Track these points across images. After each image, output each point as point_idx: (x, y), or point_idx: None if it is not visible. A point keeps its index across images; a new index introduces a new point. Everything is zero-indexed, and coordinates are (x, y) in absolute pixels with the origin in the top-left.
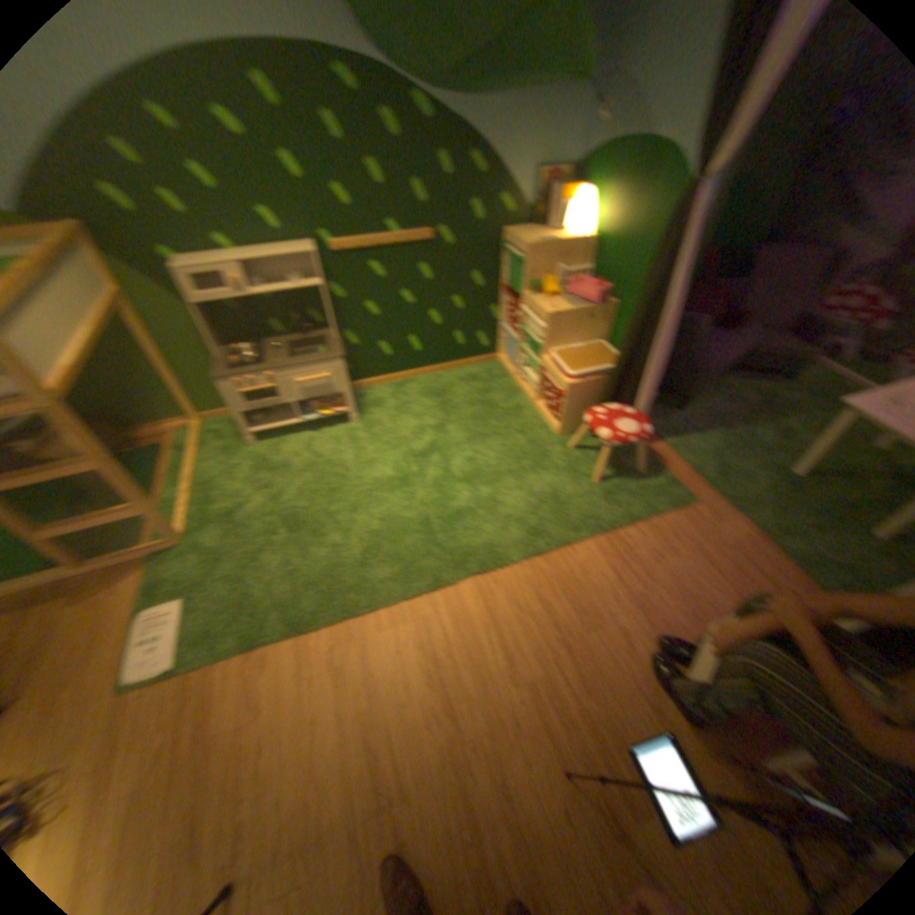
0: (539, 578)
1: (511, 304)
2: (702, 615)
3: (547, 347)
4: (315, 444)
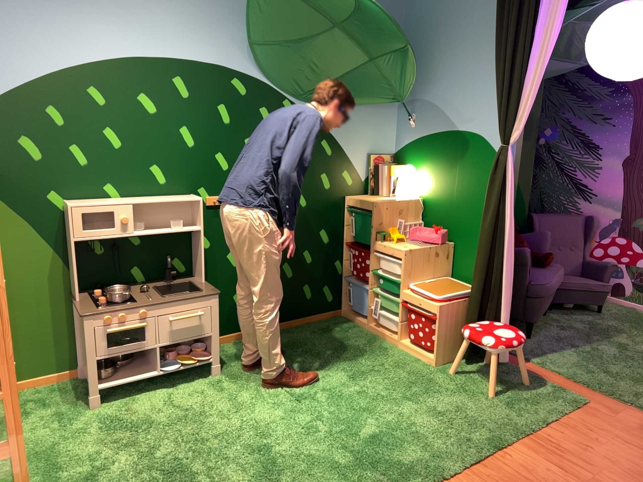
0: None
1: (357, 254)
2: None
3: (406, 280)
4: (173, 399)
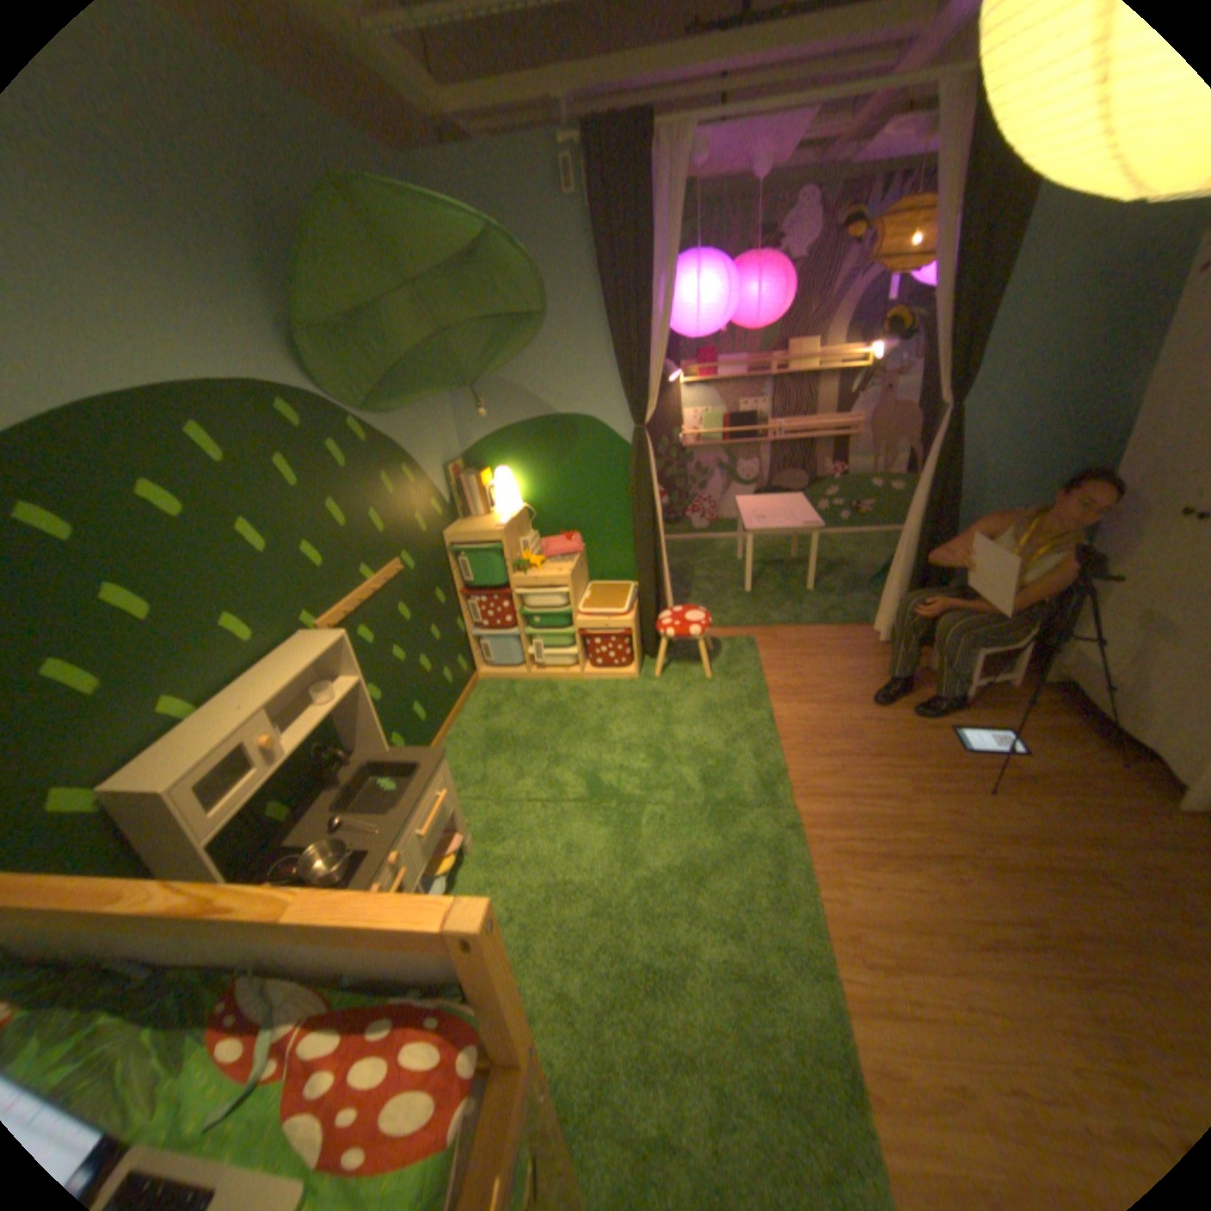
0: (801, 749)
1: (487, 601)
2: (854, 677)
3: (575, 607)
4: None
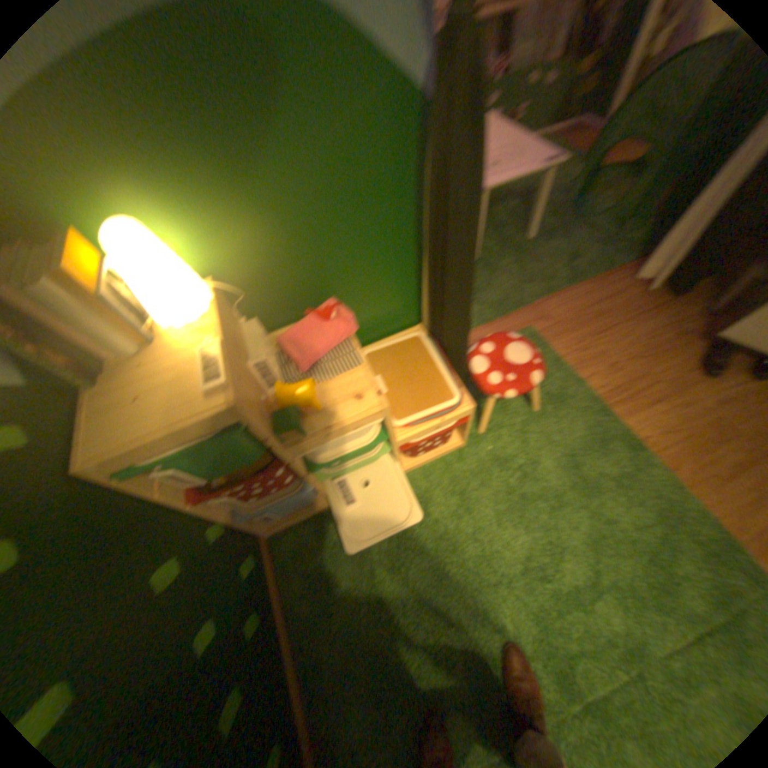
0: (701, 477)
1: (248, 488)
2: (661, 346)
3: (393, 426)
4: None
